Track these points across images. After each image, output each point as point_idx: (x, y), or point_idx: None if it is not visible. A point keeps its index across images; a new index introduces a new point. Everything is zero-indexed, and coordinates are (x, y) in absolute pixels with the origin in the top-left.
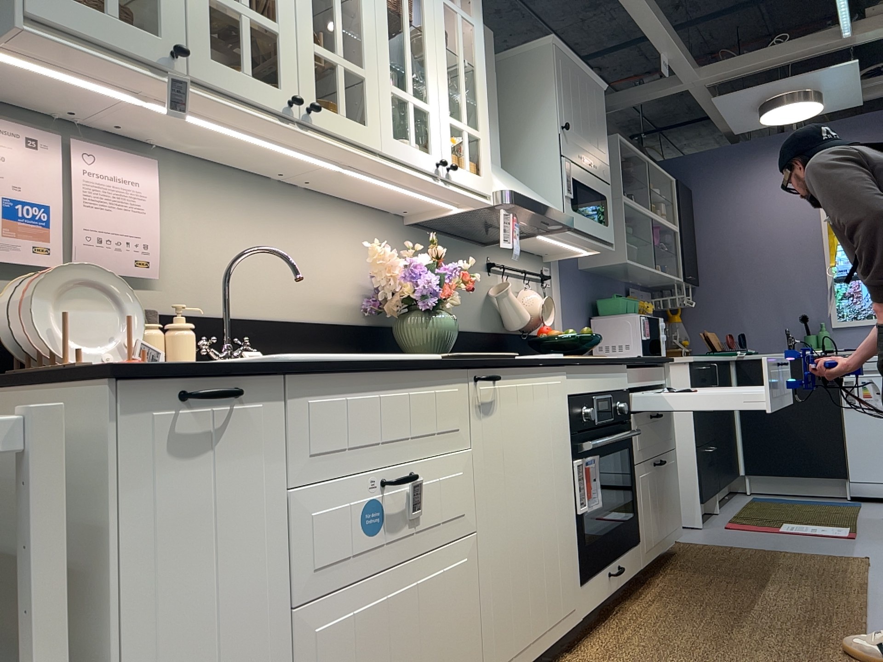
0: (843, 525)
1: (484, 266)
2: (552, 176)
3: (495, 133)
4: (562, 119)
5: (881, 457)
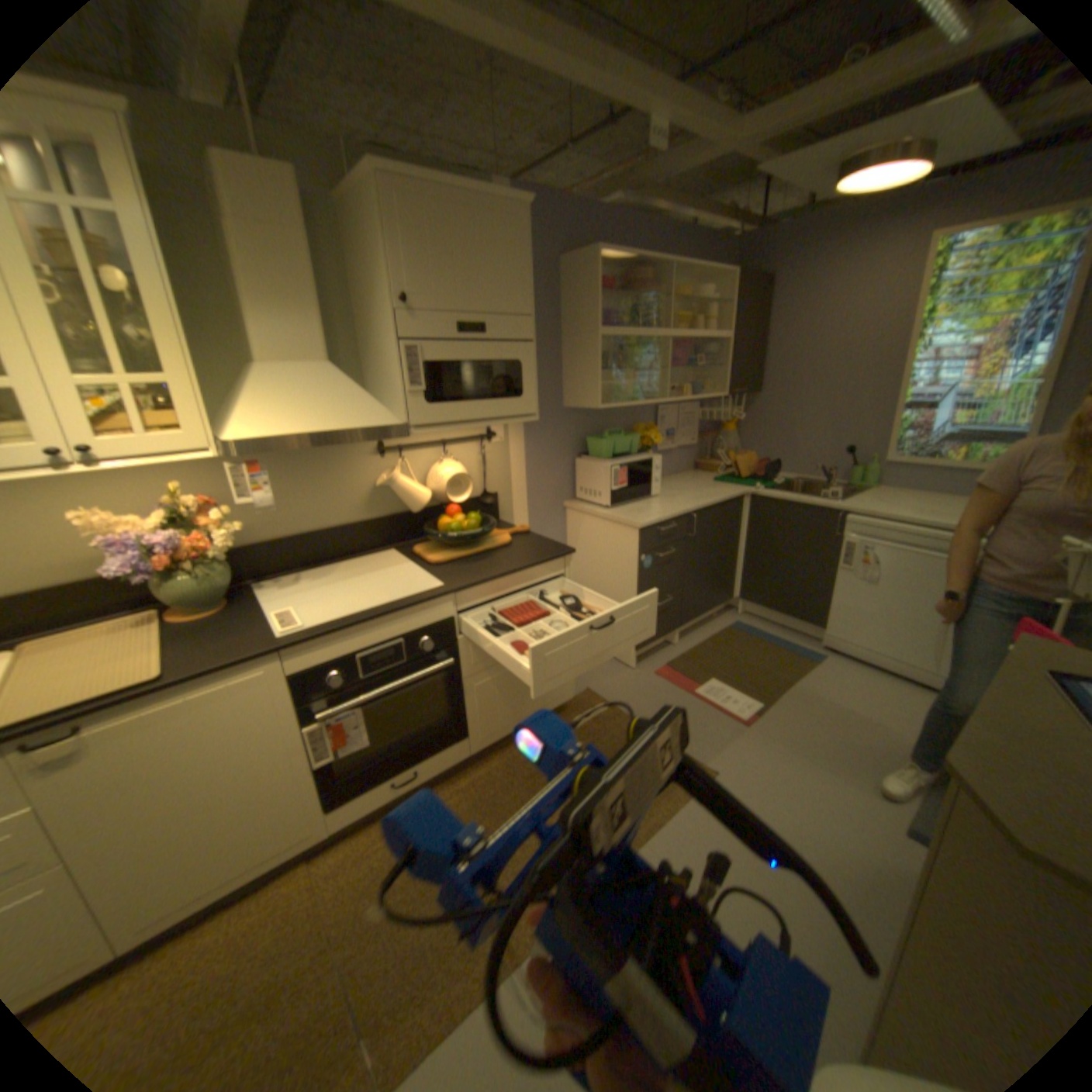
0: (763, 701)
1: (369, 453)
2: (395, 366)
3: (305, 323)
4: (398, 288)
5: (862, 626)
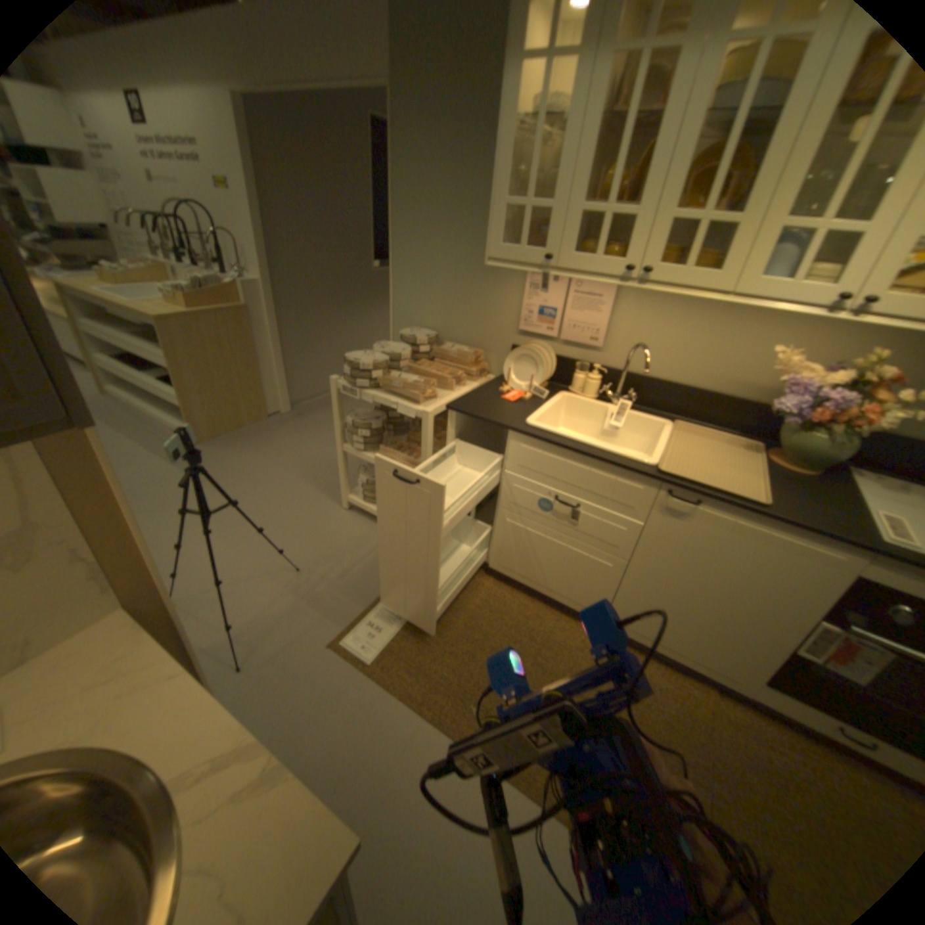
0: None
1: None
2: None
3: None
4: None
5: None
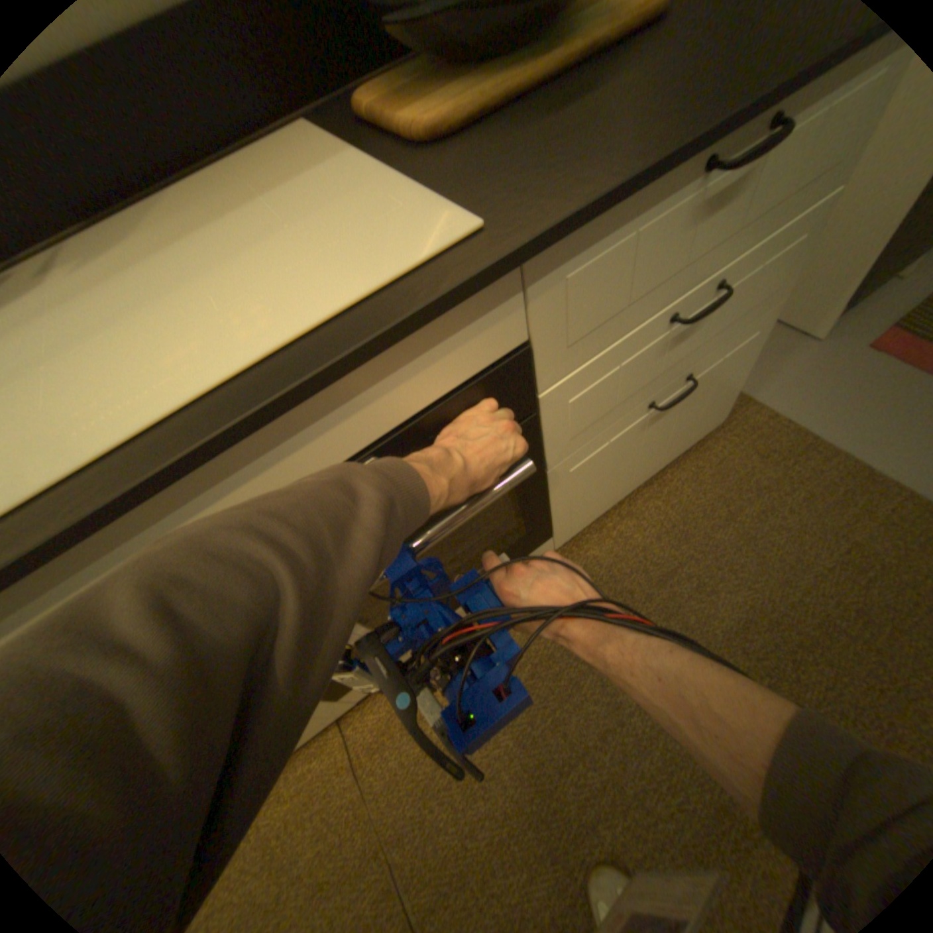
0: None
1: None
2: None
3: None
4: None
5: None
